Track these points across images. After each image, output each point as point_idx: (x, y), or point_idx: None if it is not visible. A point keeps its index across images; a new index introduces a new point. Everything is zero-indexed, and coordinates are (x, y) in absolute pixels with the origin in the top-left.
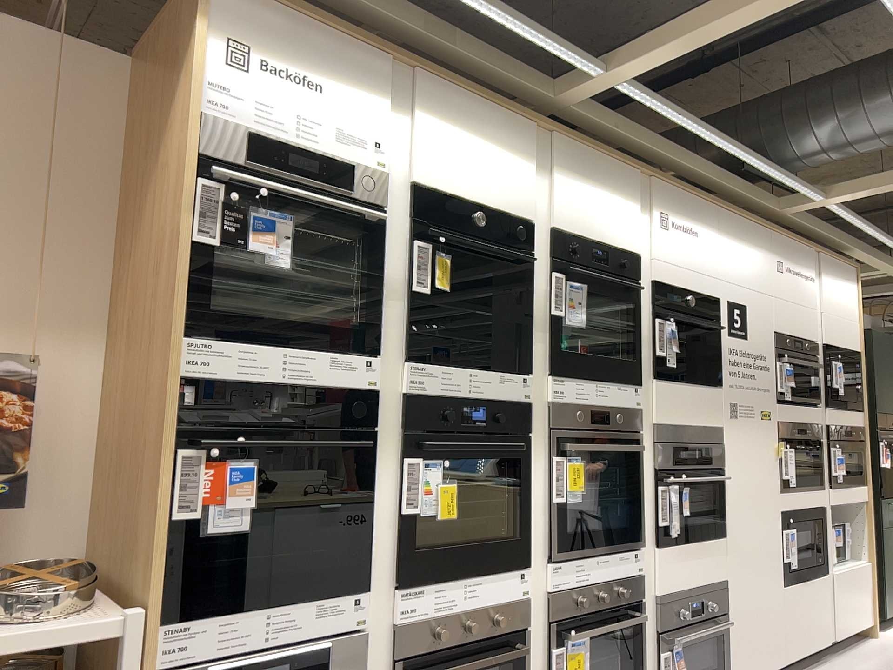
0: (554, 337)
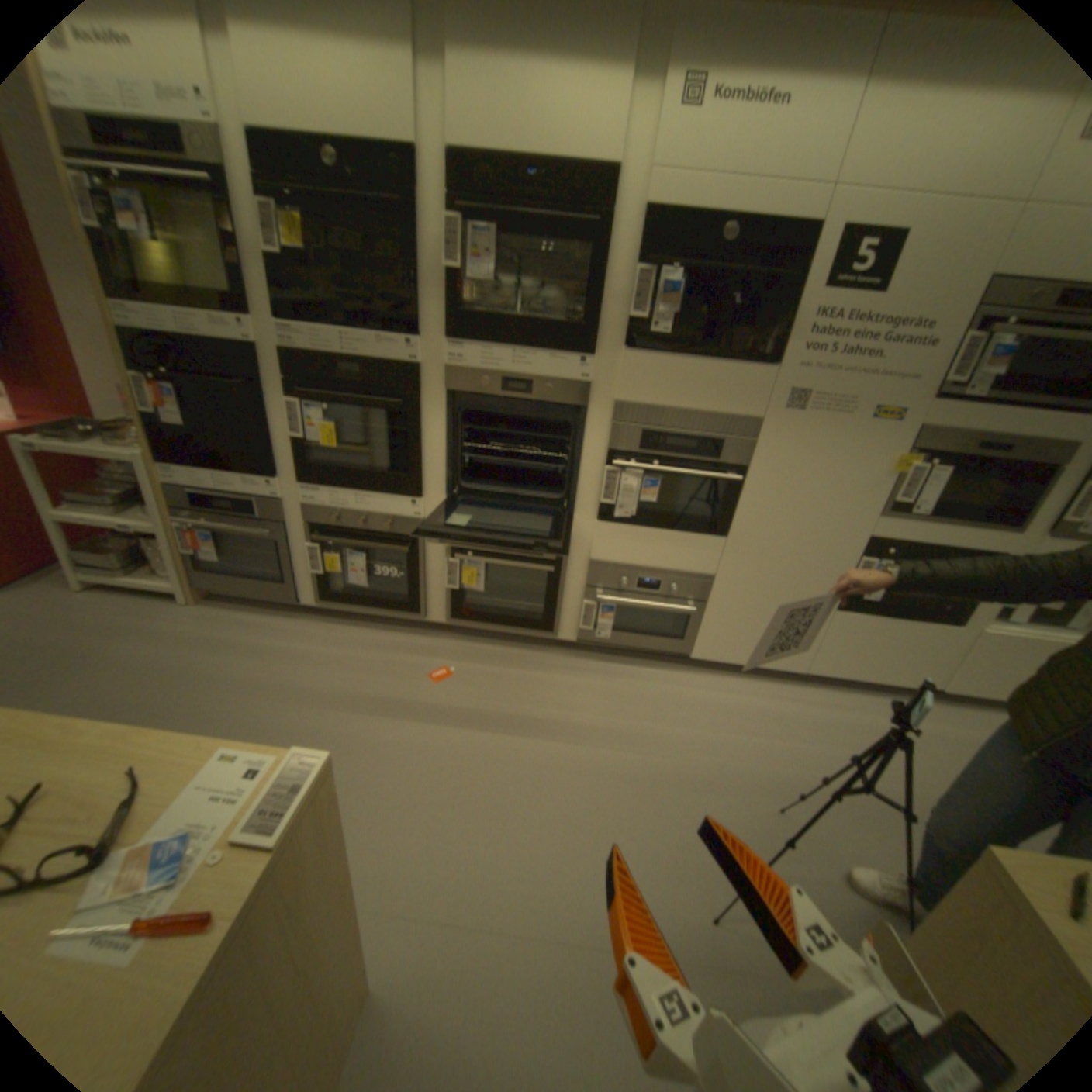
0: (455, 296)
